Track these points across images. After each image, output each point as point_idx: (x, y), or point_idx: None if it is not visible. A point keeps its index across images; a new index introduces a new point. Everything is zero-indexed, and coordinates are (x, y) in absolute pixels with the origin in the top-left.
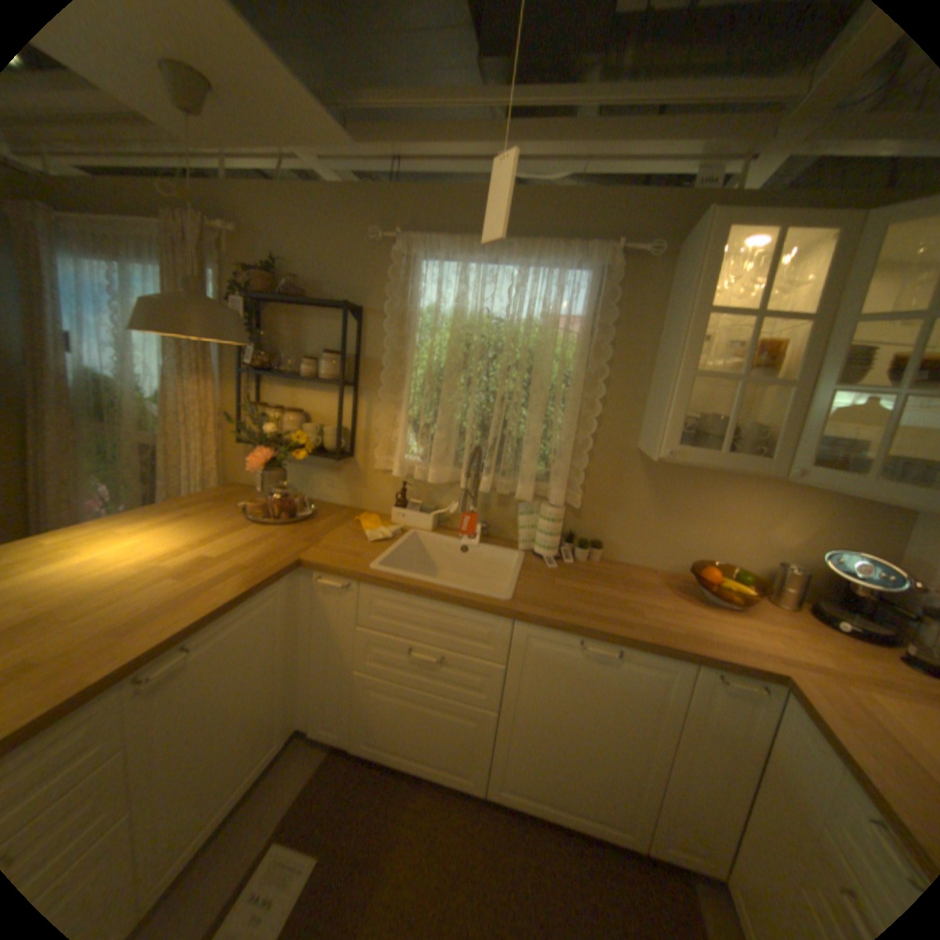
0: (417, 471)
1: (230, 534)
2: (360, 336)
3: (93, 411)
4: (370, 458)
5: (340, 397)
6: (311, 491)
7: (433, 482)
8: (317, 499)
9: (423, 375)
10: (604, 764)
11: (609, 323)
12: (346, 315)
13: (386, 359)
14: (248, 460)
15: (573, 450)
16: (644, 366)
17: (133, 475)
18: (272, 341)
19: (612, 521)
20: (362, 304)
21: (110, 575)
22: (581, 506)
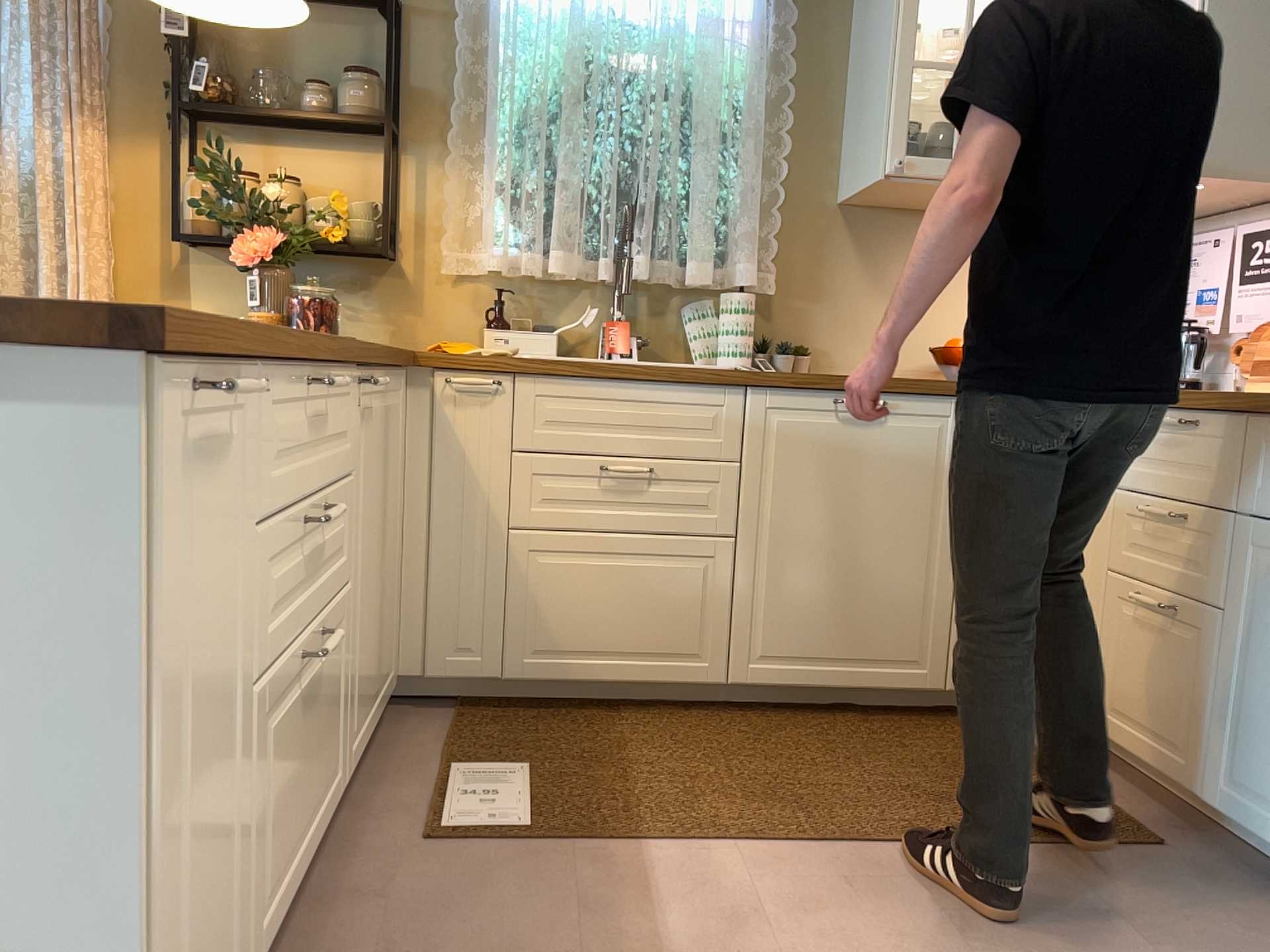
0: (527, 261)
1: None
2: (403, 53)
3: None
4: (430, 258)
5: (389, 145)
6: None
7: (561, 270)
8: None
9: (518, 113)
10: (881, 569)
11: (788, 27)
12: (398, 11)
13: (459, 86)
14: (239, 249)
15: (755, 213)
16: (834, 90)
17: None
18: (231, 64)
19: (818, 314)
20: (405, 1)
21: None
22: (773, 298)
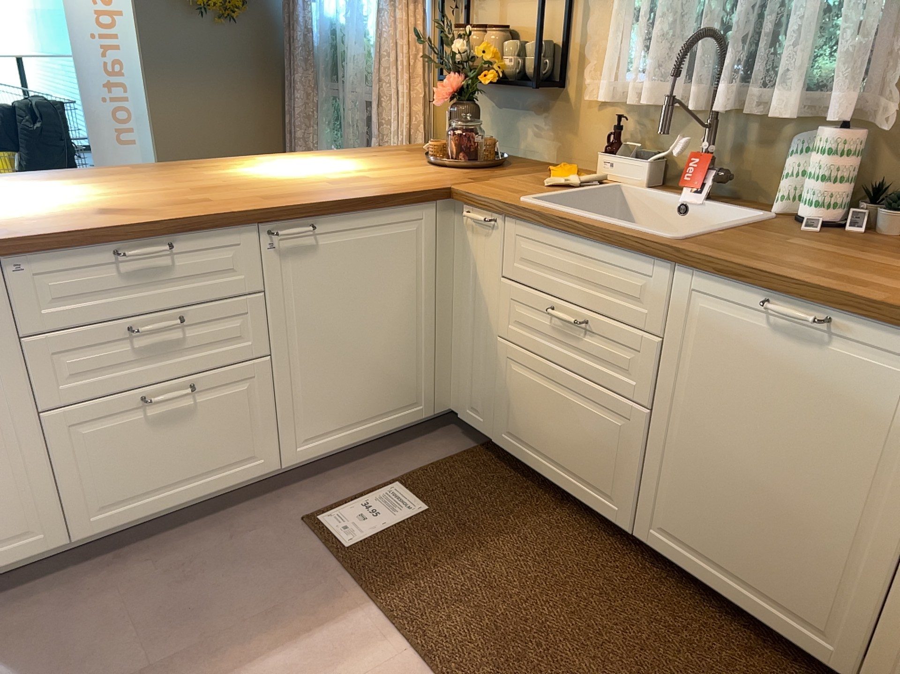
0: (630, 93)
1: (401, 168)
2: None
3: (333, 69)
4: (583, 87)
5: None
6: (515, 145)
7: (645, 104)
8: (521, 155)
9: None
10: (792, 511)
11: None
12: None
13: None
14: (437, 92)
15: (899, 22)
16: None
17: (360, 138)
18: None
19: None
20: None
21: (288, 176)
22: None
